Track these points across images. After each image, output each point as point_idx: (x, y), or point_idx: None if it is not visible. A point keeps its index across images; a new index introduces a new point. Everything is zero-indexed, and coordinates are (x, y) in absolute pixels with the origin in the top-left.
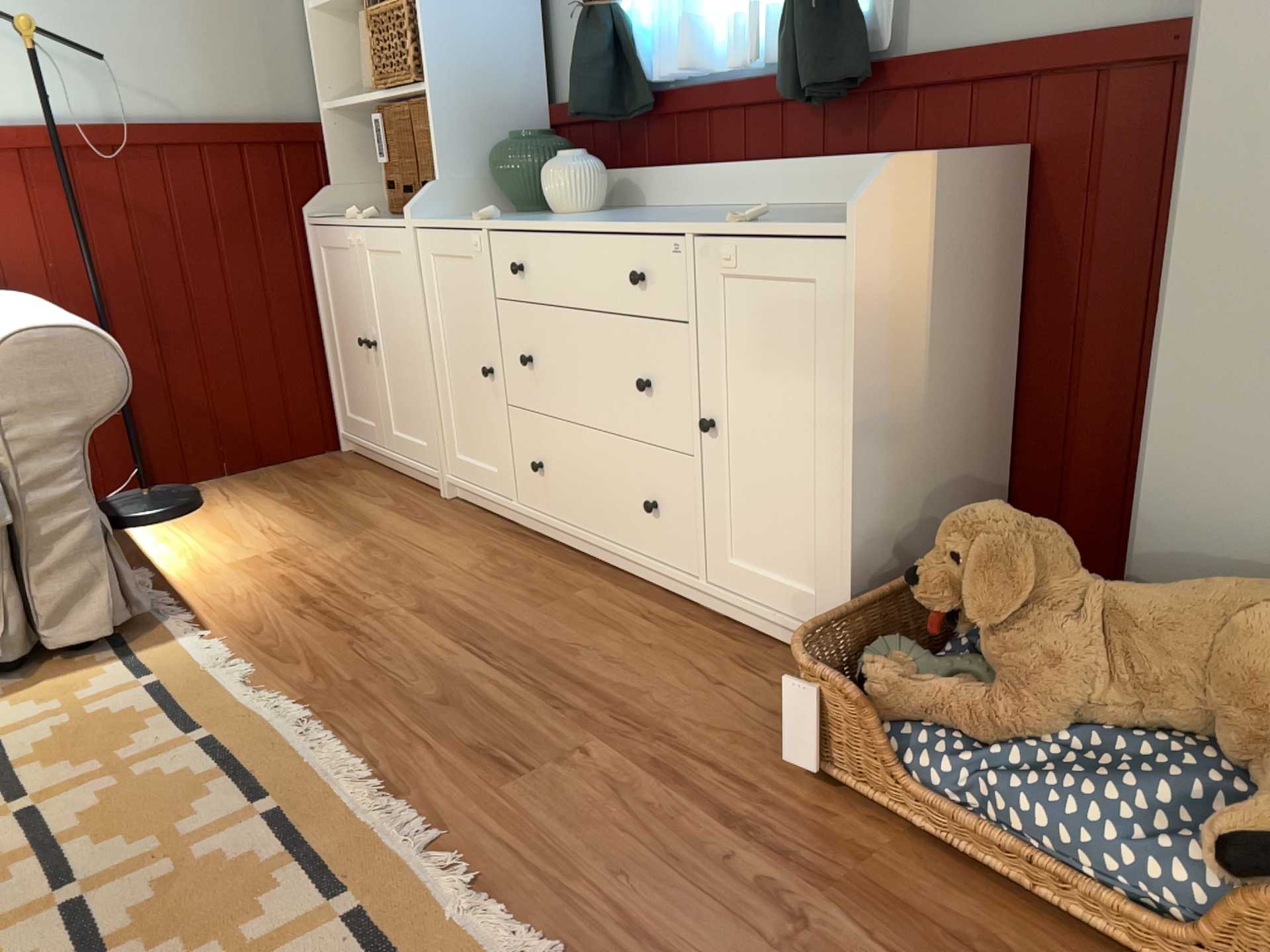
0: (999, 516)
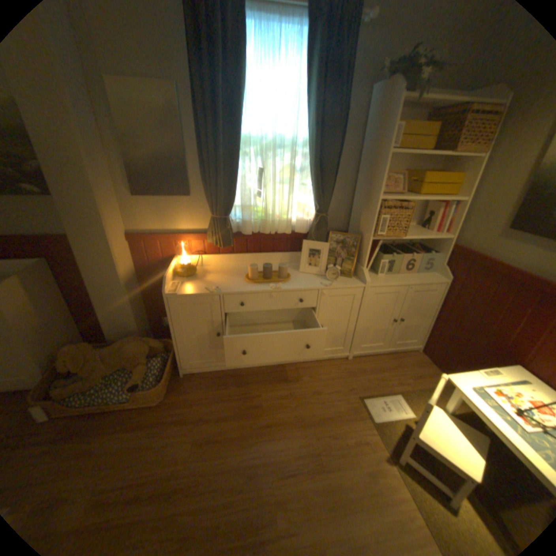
0: (71, 349)
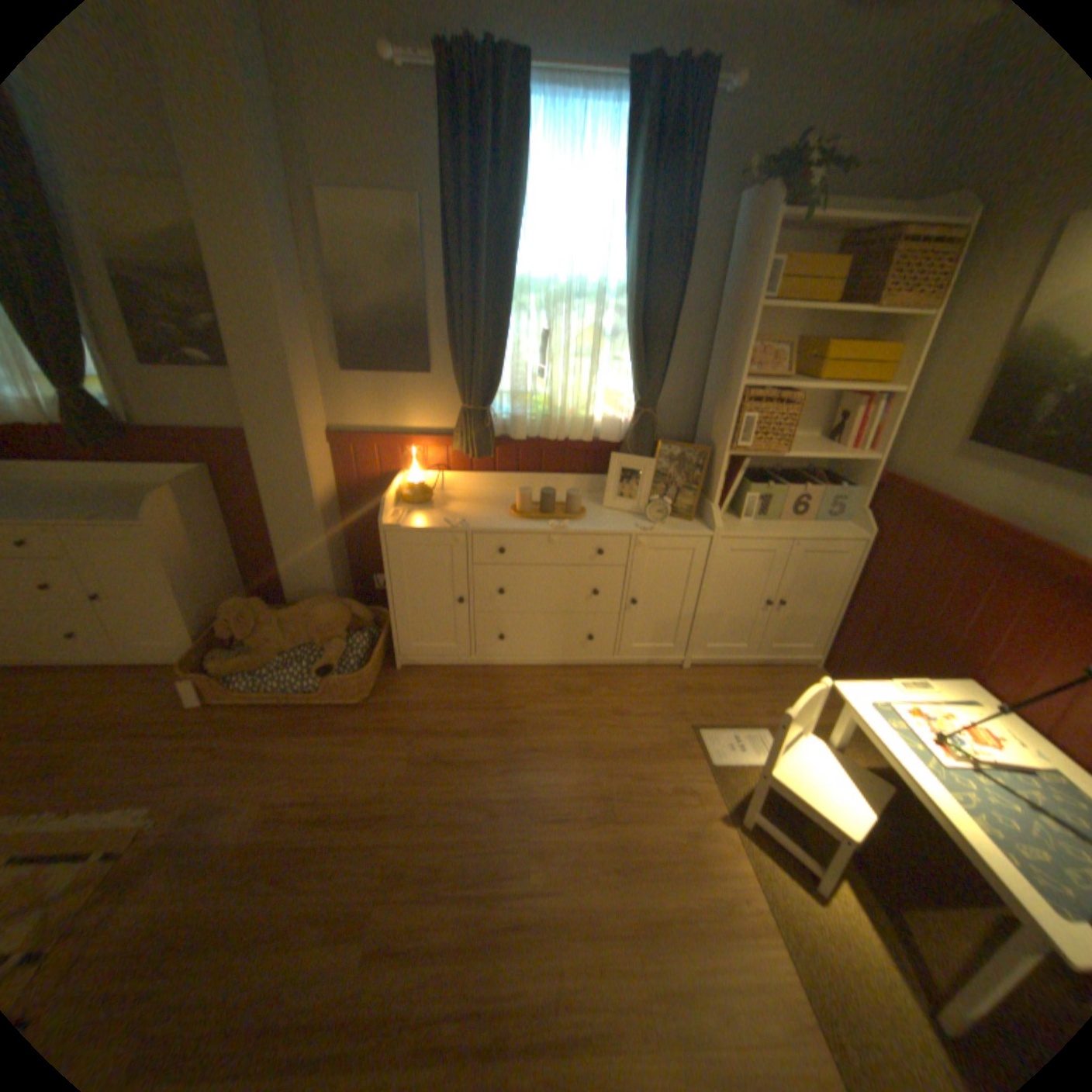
0: (237, 604)
